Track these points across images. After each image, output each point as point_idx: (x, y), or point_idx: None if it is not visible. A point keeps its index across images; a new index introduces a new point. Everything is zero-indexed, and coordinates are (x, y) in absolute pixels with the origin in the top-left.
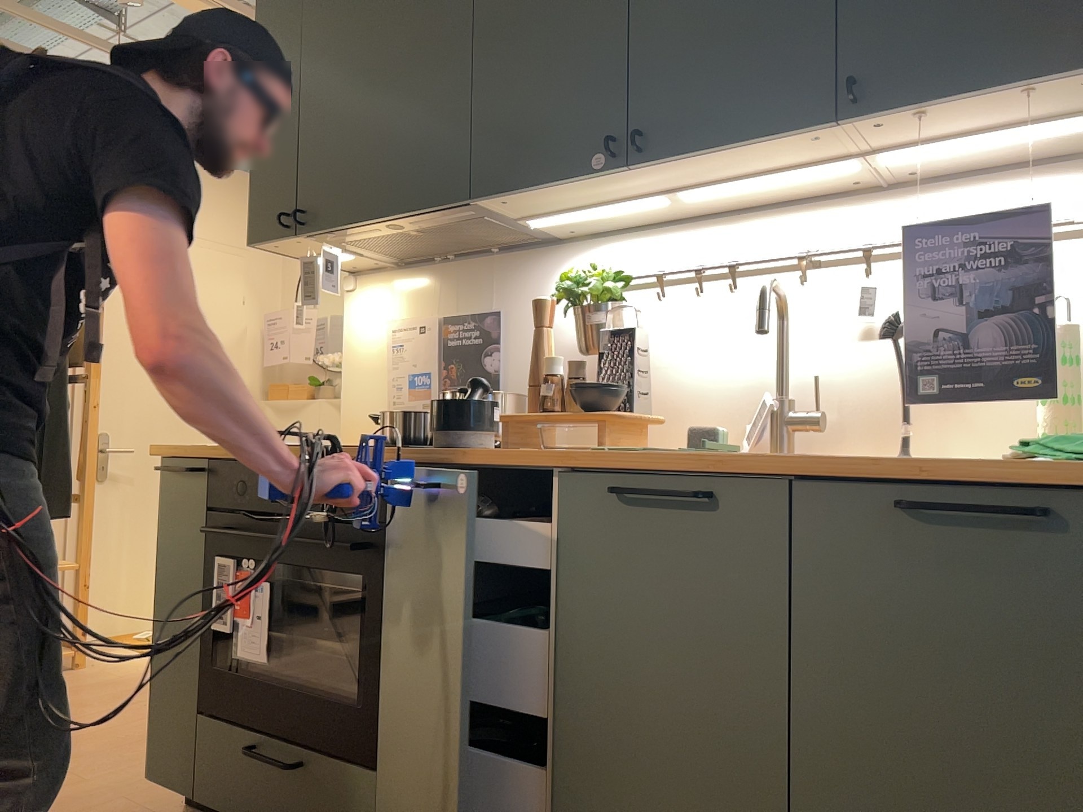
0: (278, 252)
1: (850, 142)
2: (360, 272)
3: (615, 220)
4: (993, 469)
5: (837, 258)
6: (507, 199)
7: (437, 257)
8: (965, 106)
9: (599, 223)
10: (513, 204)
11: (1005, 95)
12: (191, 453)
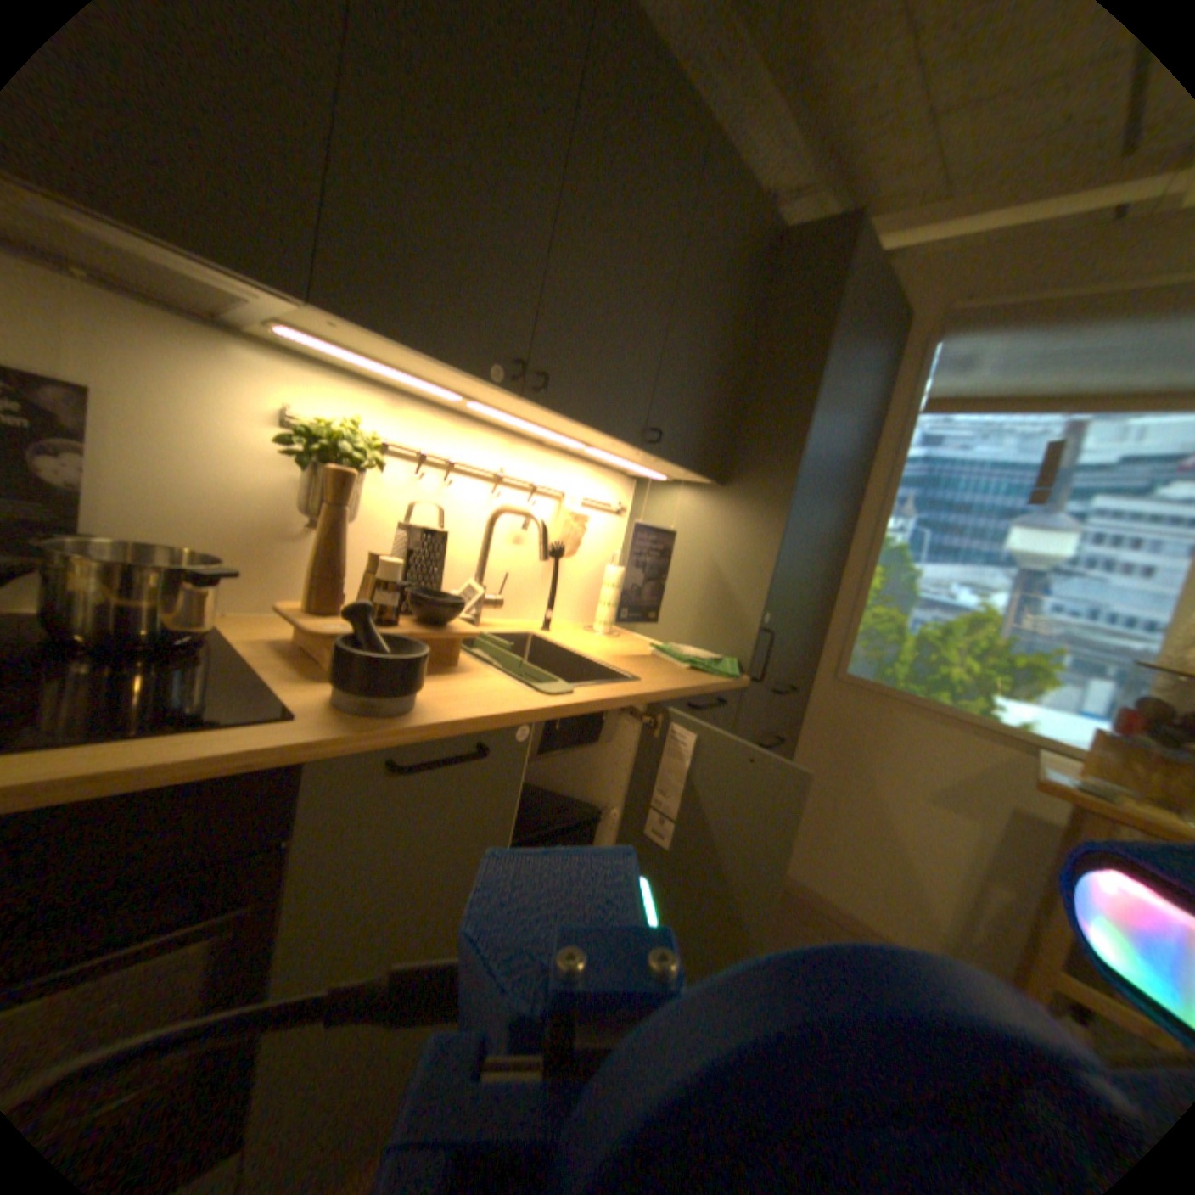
0: None
1: (611, 444)
2: None
3: (342, 357)
4: (705, 681)
5: (511, 479)
6: (339, 322)
7: None
8: (666, 462)
9: (316, 348)
10: (324, 321)
11: (681, 467)
12: None
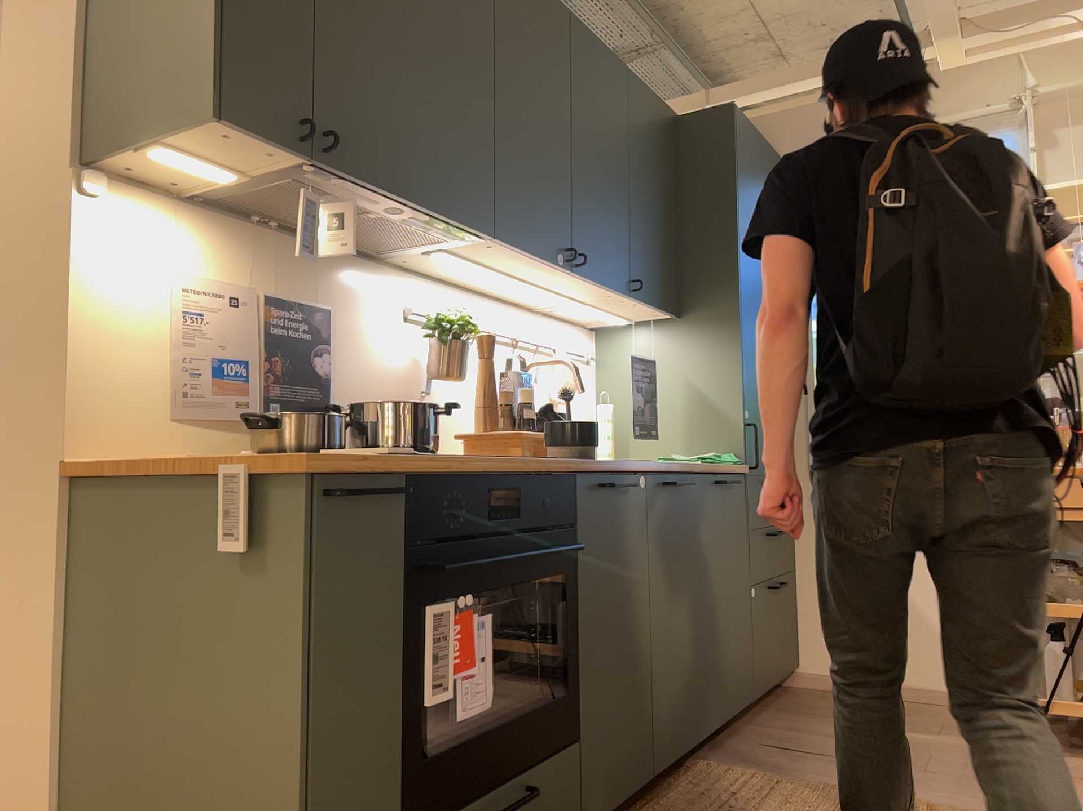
0: (196, 134)
1: (606, 299)
2: (105, 172)
3: (437, 267)
4: (722, 467)
5: (523, 343)
6: (495, 245)
7: (260, 217)
8: (643, 306)
9: (425, 264)
10: (482, 246)
11: (653, 308)
12: (385, 466)
